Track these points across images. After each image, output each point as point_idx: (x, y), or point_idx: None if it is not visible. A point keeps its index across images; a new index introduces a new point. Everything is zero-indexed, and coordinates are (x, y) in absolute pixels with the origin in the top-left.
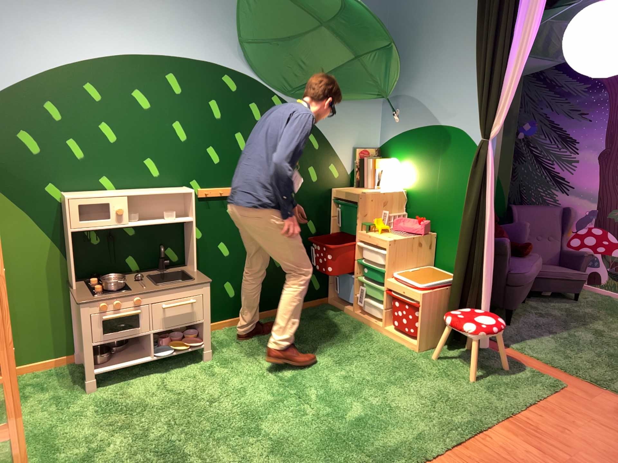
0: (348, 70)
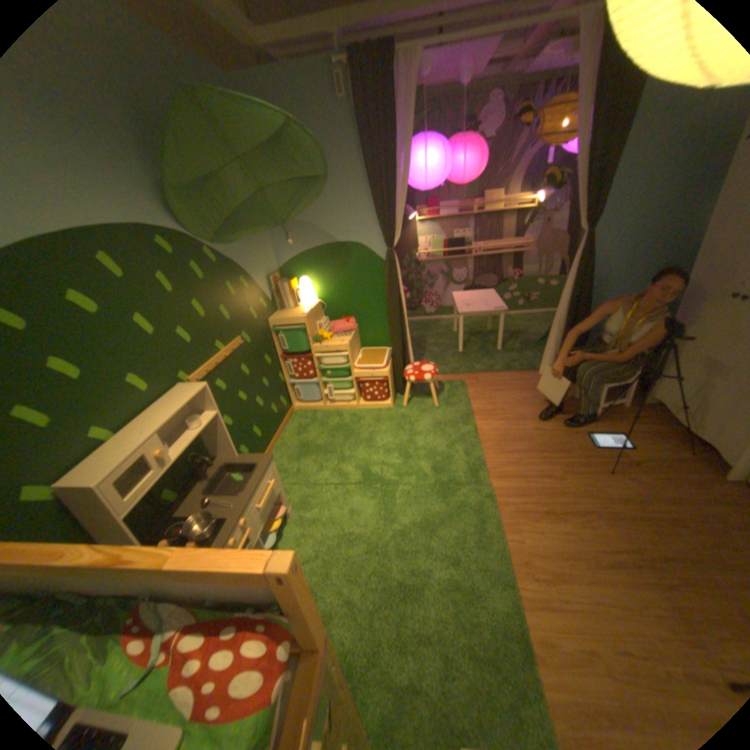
0: (251, 205)
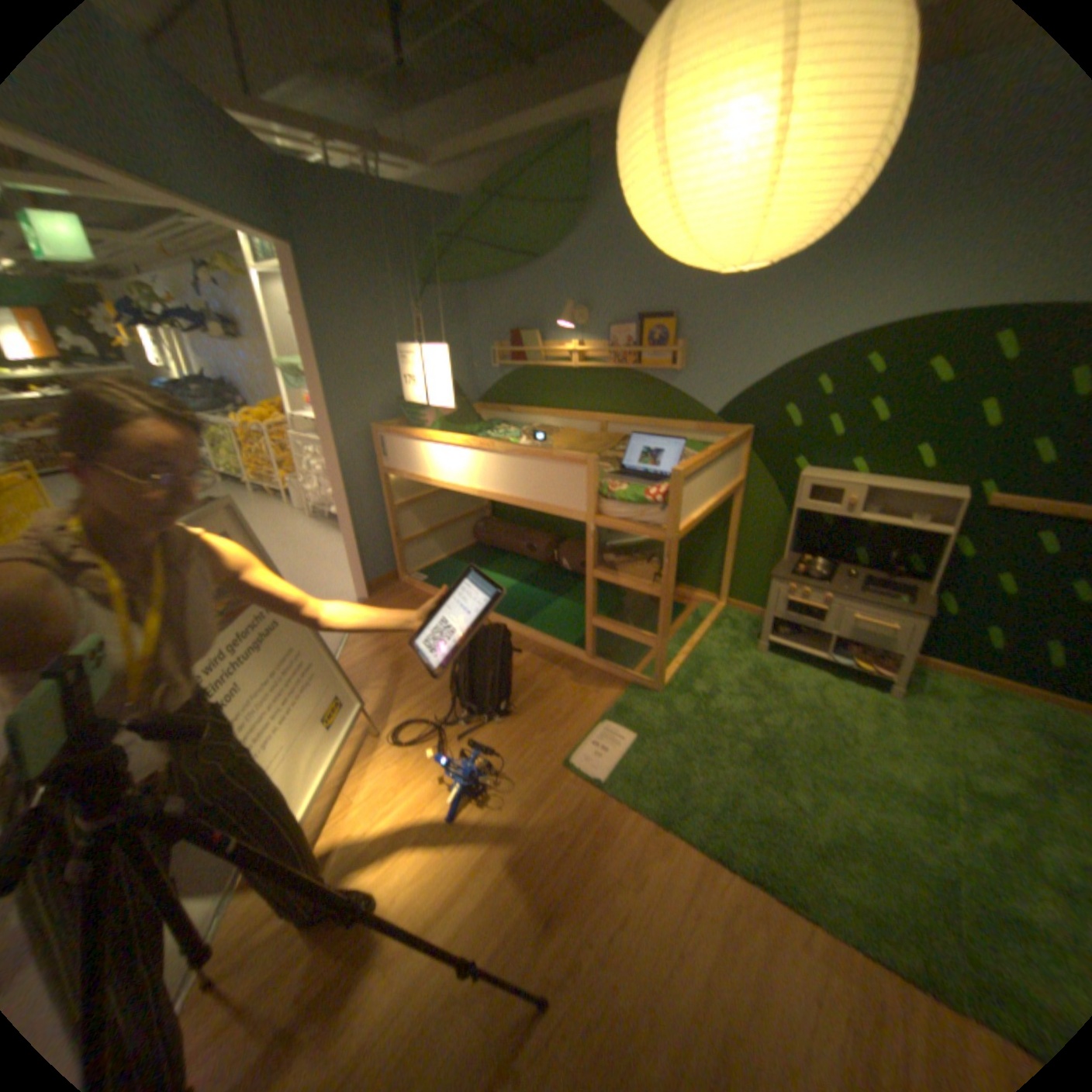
0: None
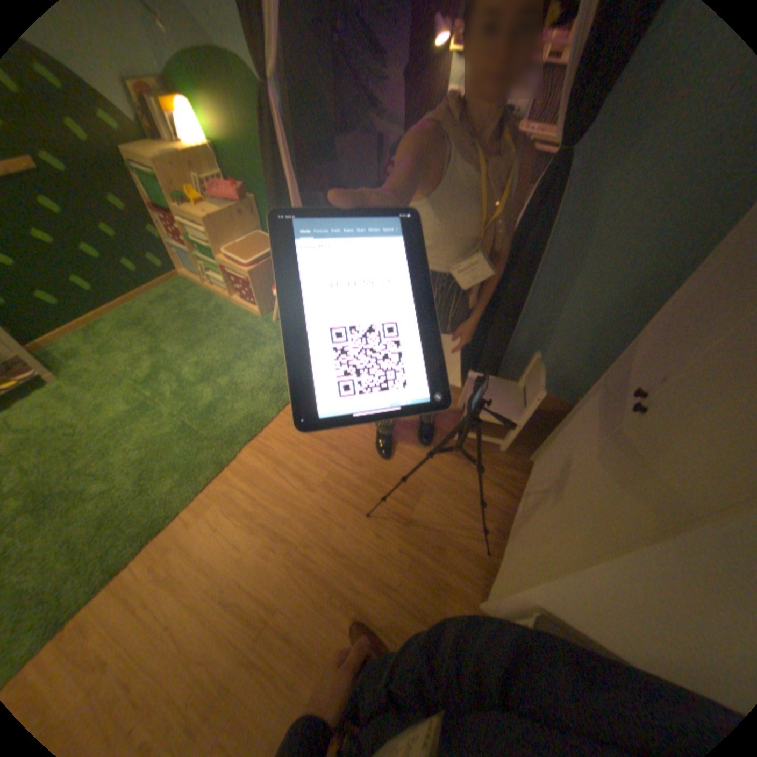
0: None
